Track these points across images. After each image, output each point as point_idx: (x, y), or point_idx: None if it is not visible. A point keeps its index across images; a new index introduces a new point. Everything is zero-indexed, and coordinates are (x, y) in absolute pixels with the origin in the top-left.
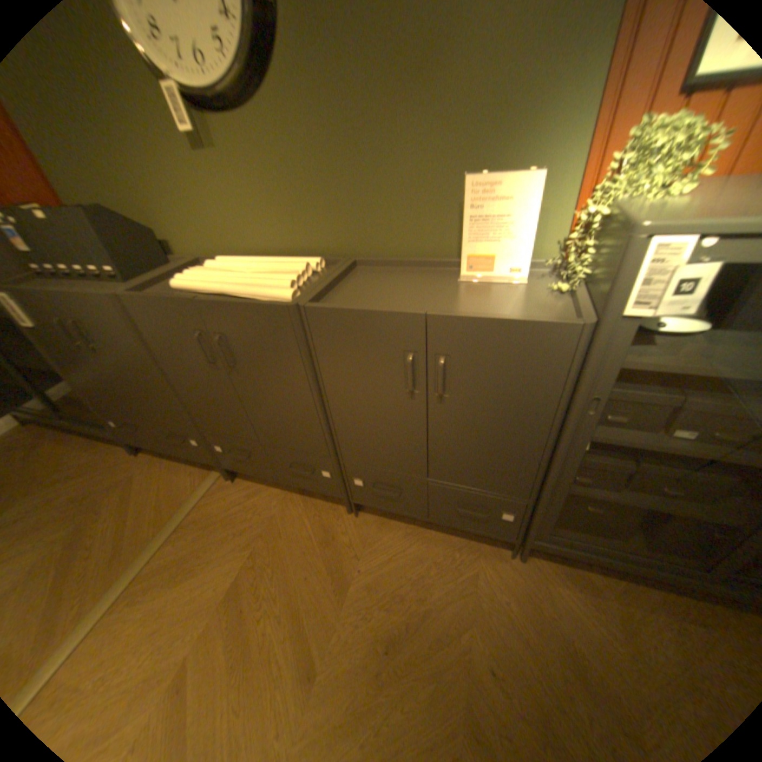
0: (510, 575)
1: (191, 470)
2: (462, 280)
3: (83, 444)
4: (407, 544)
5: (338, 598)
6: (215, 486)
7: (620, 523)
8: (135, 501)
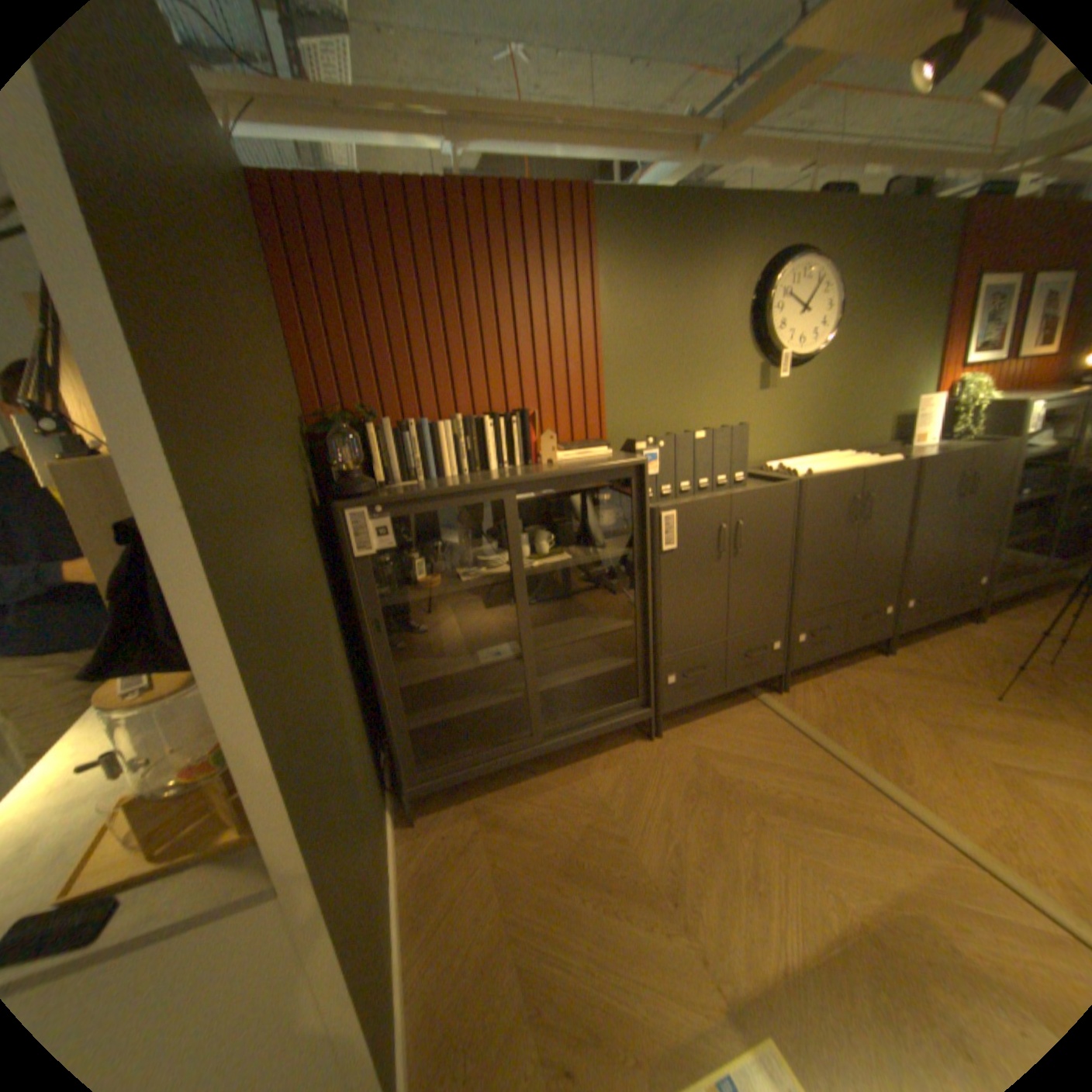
0: (992, 631)
1: (737, 710)
2: (918, 448)
3: (567, 774)
4: (940, 649)
5: (973, 686)
6: (782, 703)
7: (1008, 565)
8: (748, 753)
